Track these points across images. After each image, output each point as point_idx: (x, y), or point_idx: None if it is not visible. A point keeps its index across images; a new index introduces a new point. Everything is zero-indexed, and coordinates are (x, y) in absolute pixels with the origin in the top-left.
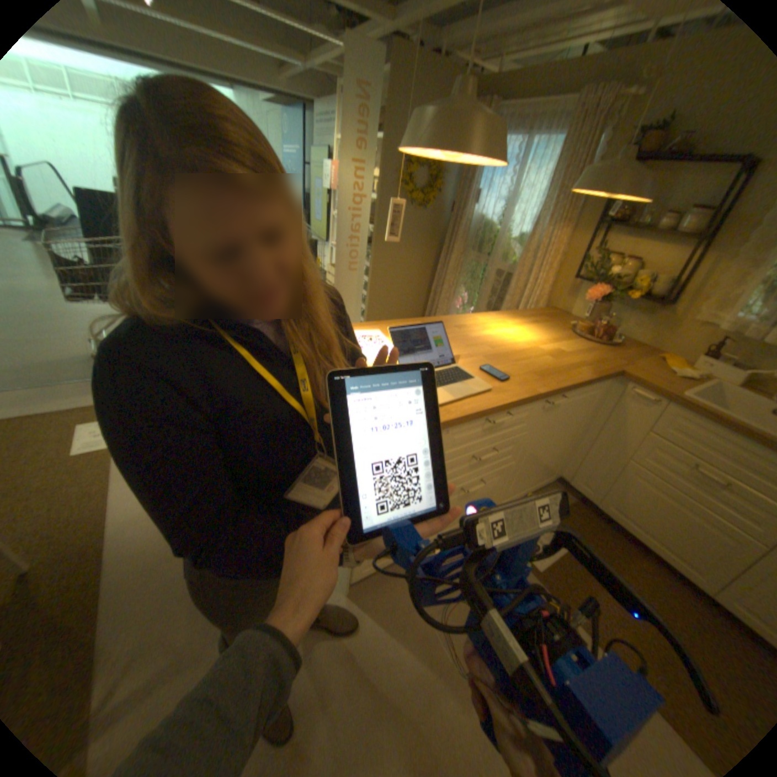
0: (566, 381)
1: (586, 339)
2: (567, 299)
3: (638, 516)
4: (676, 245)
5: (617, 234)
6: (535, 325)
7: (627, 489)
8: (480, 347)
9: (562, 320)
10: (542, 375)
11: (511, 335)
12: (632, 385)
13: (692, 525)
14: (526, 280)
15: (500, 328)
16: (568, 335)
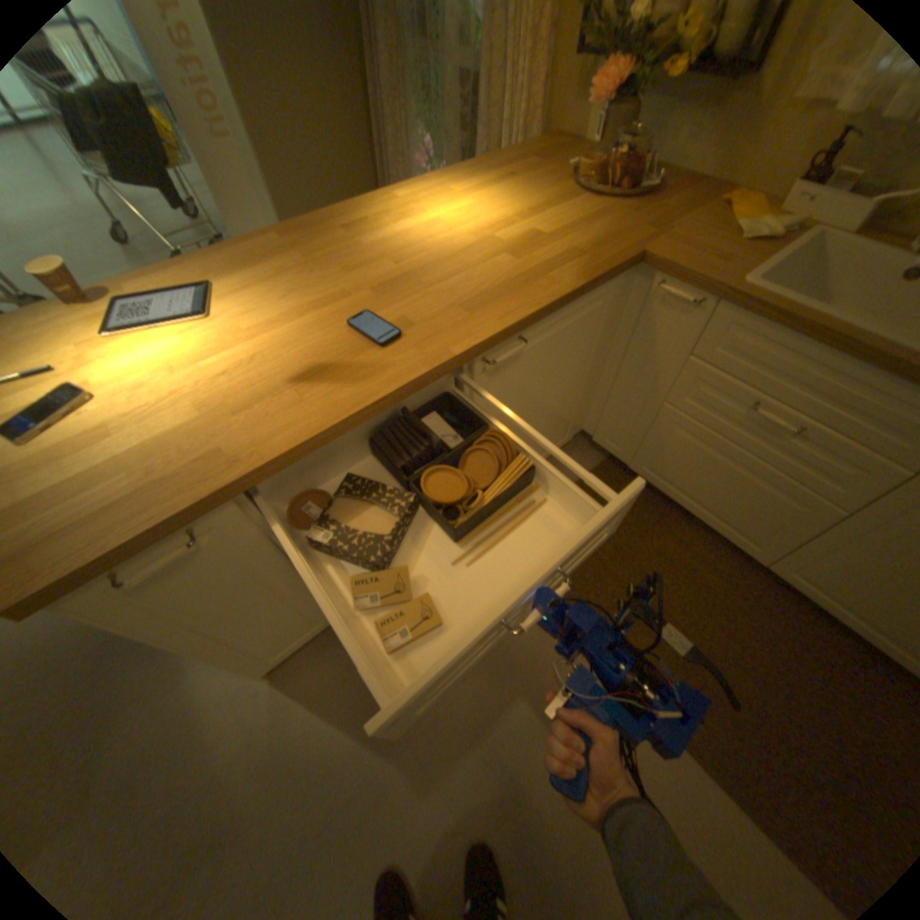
0: (520, 309)
1: (595, 192)
2: (577, 109)
3: (677, 477)
4: None
5: None
6: (507, 184)
7: (661, 443)
8: (374, 266)
9: (564, 158)
10: (475, 305)
11: (449, 220)
12: (660, 277)
13: (746, 487)
14: (503, 84)
15: (435, 207)
16: (562, 192)
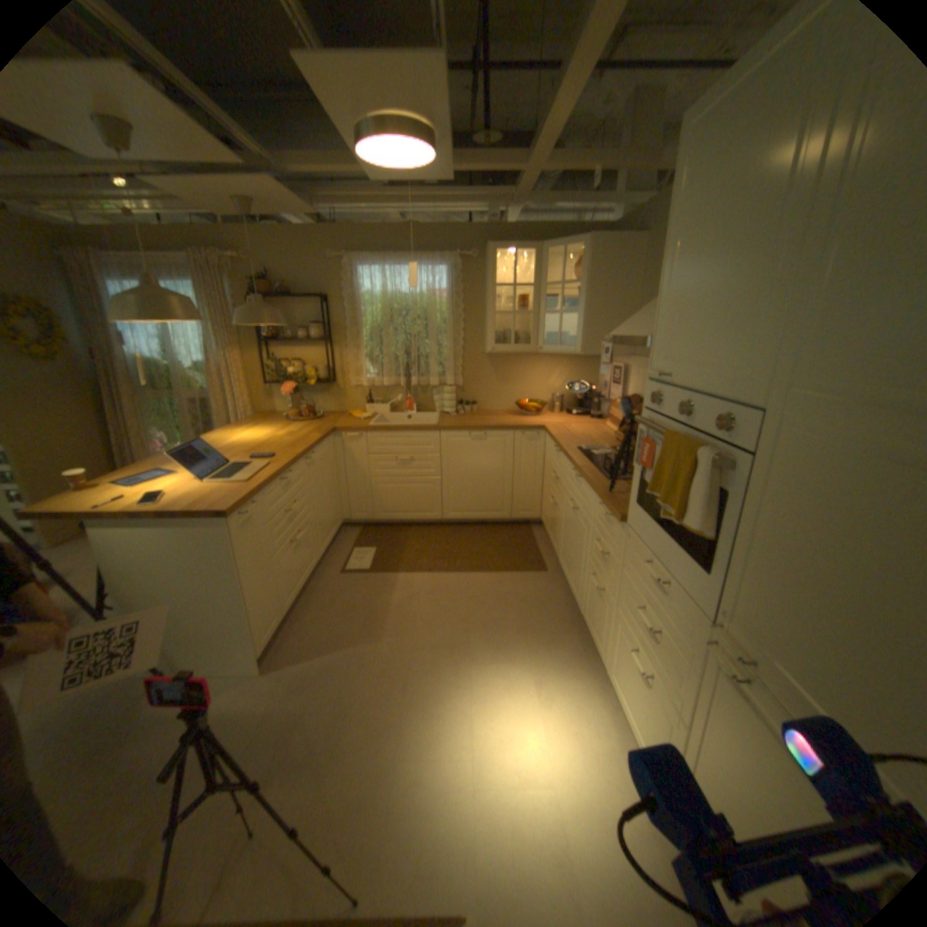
0: (308, 444)
1: (300, 422)
2: (267, 403)
3: (392, 507)
4: (315, 348)
5: (275, 348)
6: (259, 427)
7: (378, 497)
8: (234, 451)
9: (274, 418)
10: (291, 447)
11: (248, 437)
12: (343, 434)
13: (413, 491)
14: (223, 400)
15: (235, 437)
16: (286, 424)
